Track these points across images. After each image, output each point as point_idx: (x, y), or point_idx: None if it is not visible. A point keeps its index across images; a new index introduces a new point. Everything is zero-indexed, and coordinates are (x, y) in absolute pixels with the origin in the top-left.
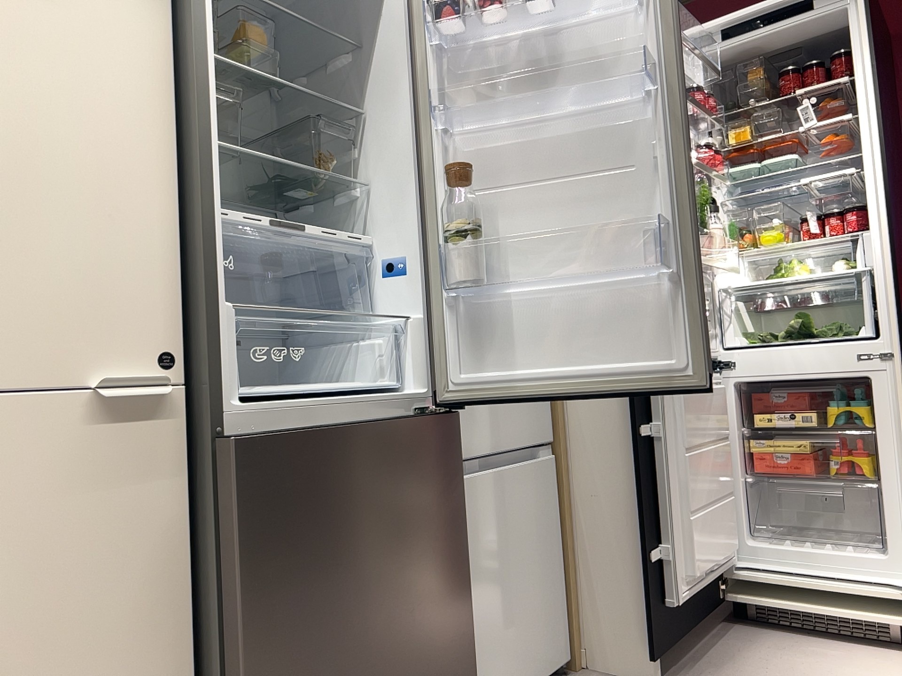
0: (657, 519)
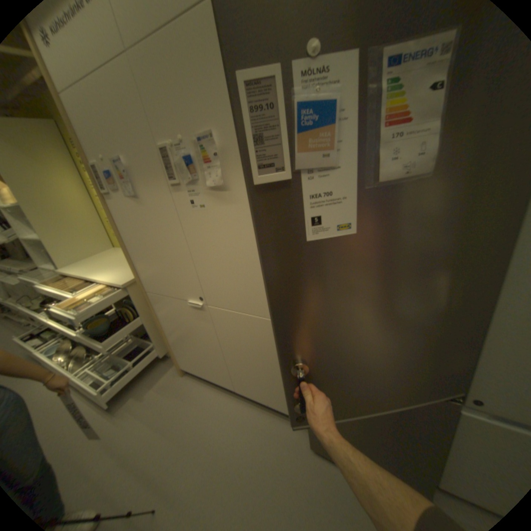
0: None
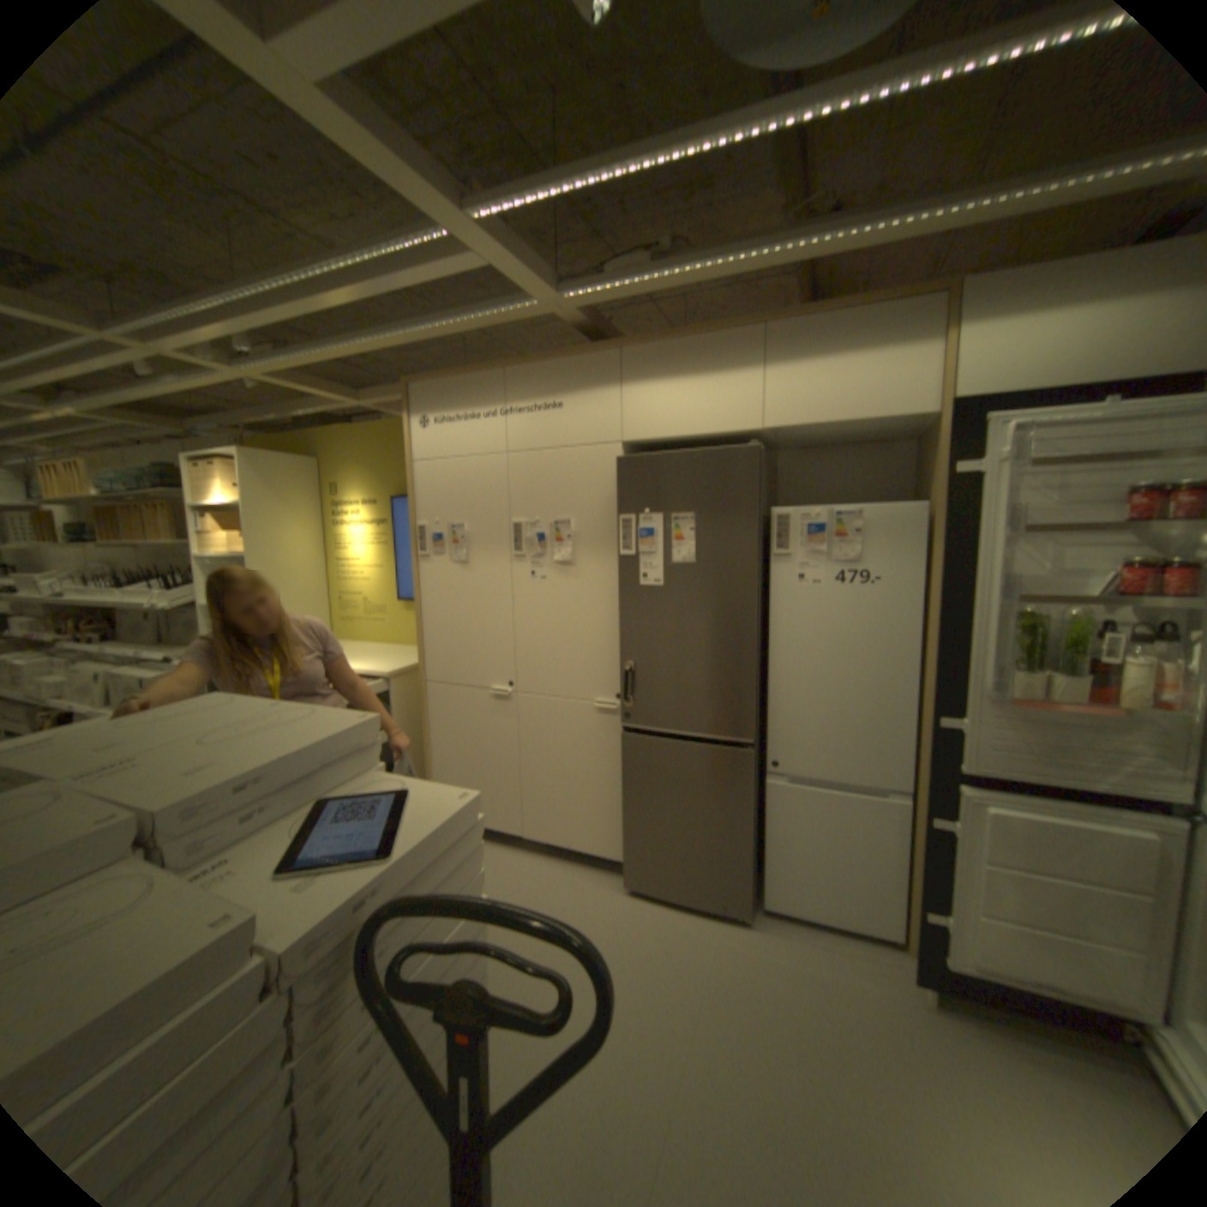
0: (949, 898)
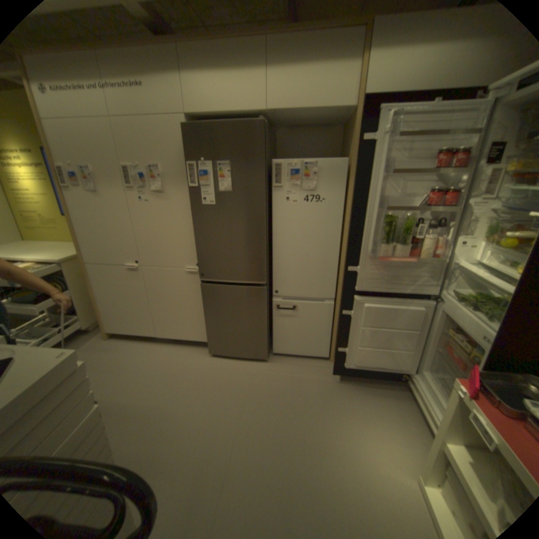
0: (346, 340)
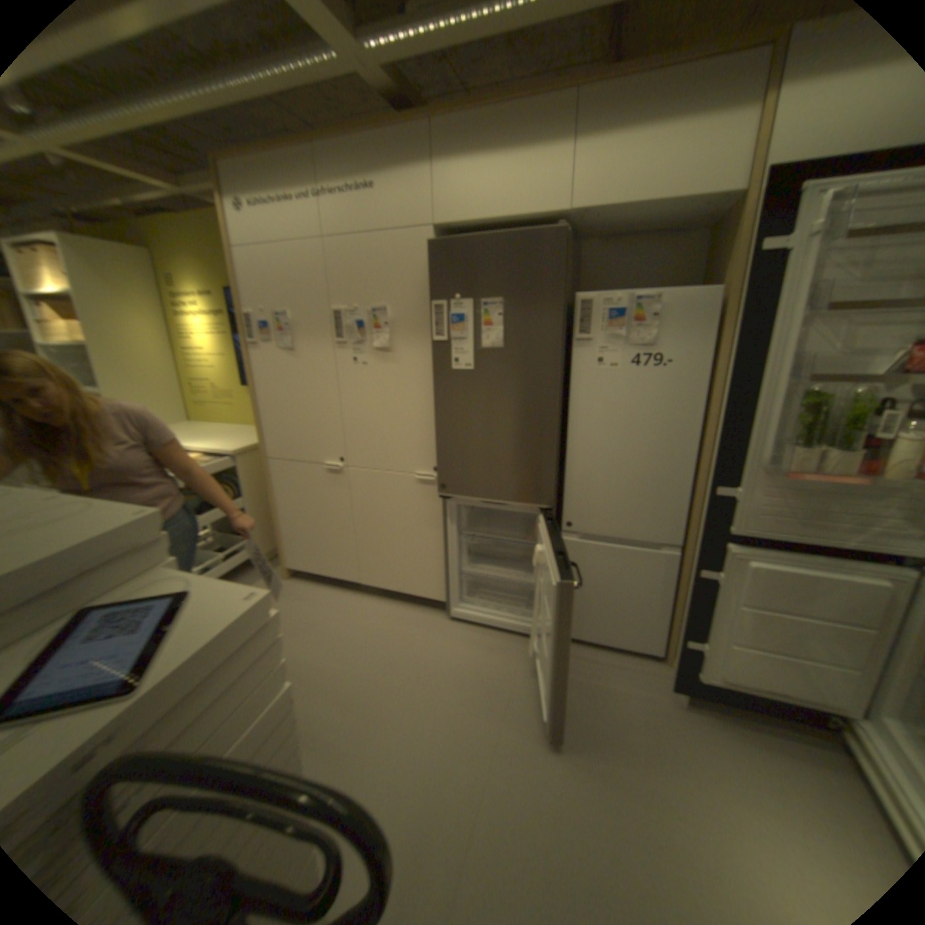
0: (707, 630)
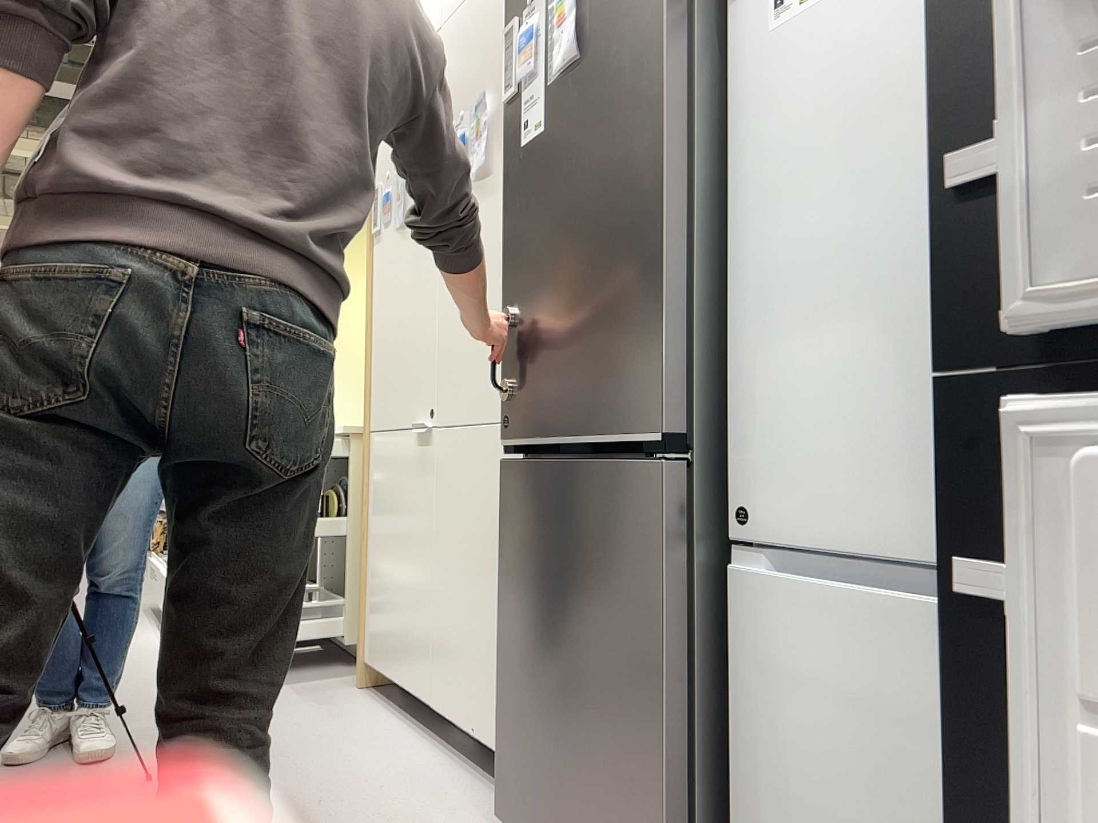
0: None
